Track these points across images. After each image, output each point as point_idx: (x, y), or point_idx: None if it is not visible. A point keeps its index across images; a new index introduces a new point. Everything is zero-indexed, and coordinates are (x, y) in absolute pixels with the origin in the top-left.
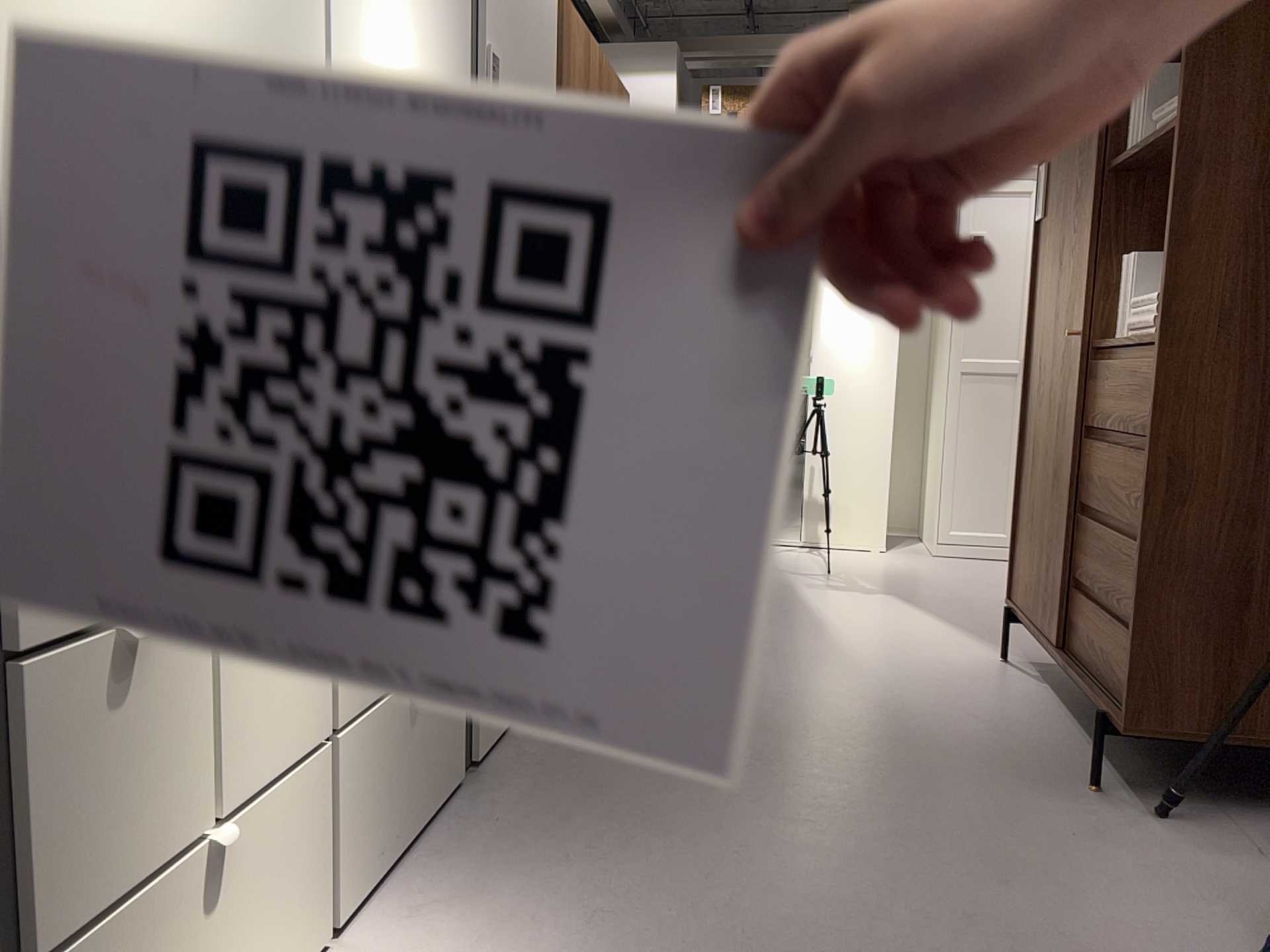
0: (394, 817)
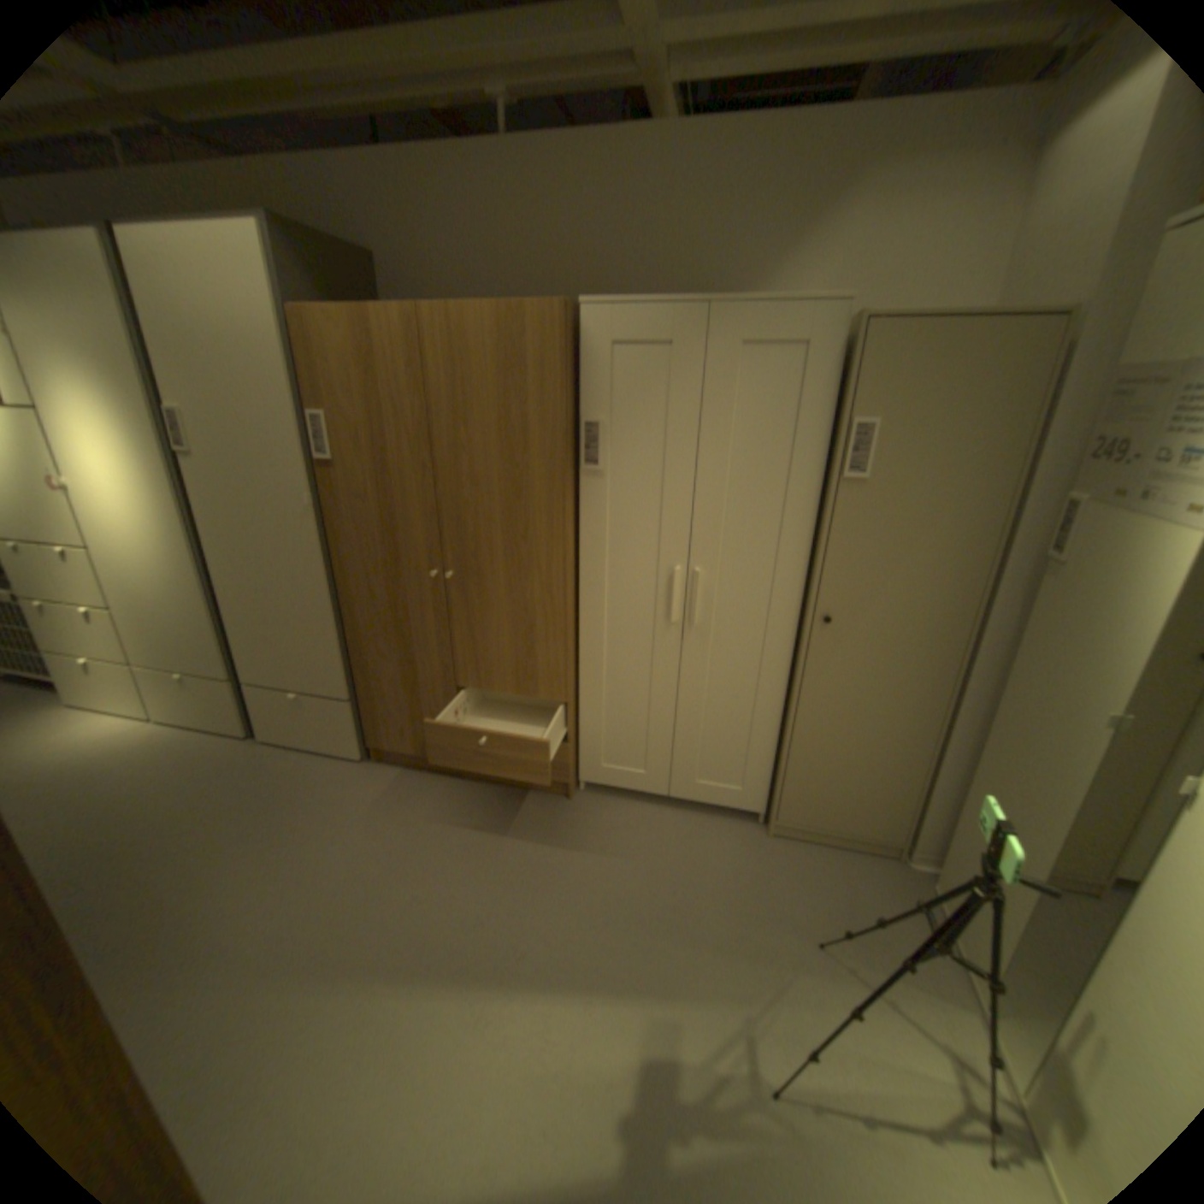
0: (187, 715)
